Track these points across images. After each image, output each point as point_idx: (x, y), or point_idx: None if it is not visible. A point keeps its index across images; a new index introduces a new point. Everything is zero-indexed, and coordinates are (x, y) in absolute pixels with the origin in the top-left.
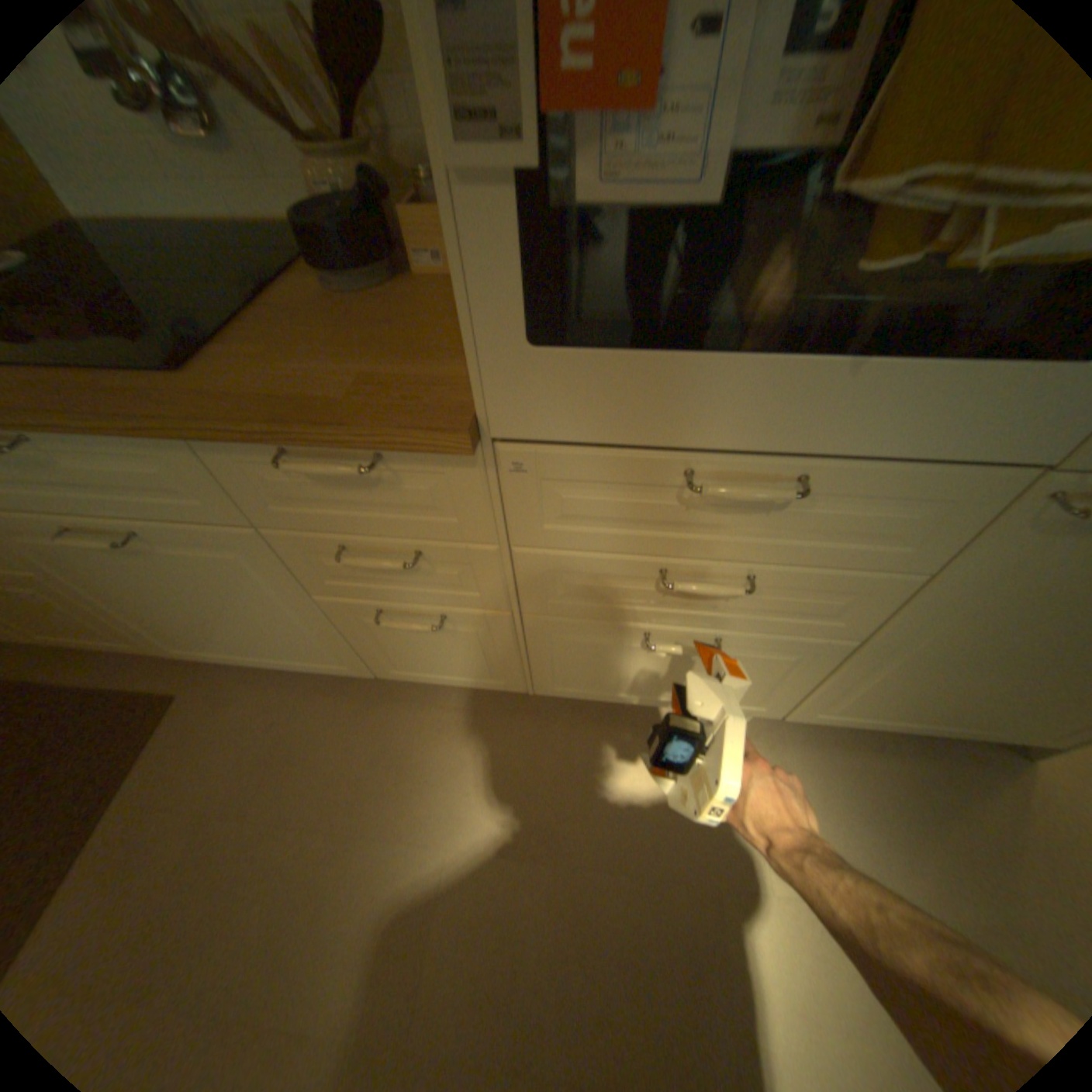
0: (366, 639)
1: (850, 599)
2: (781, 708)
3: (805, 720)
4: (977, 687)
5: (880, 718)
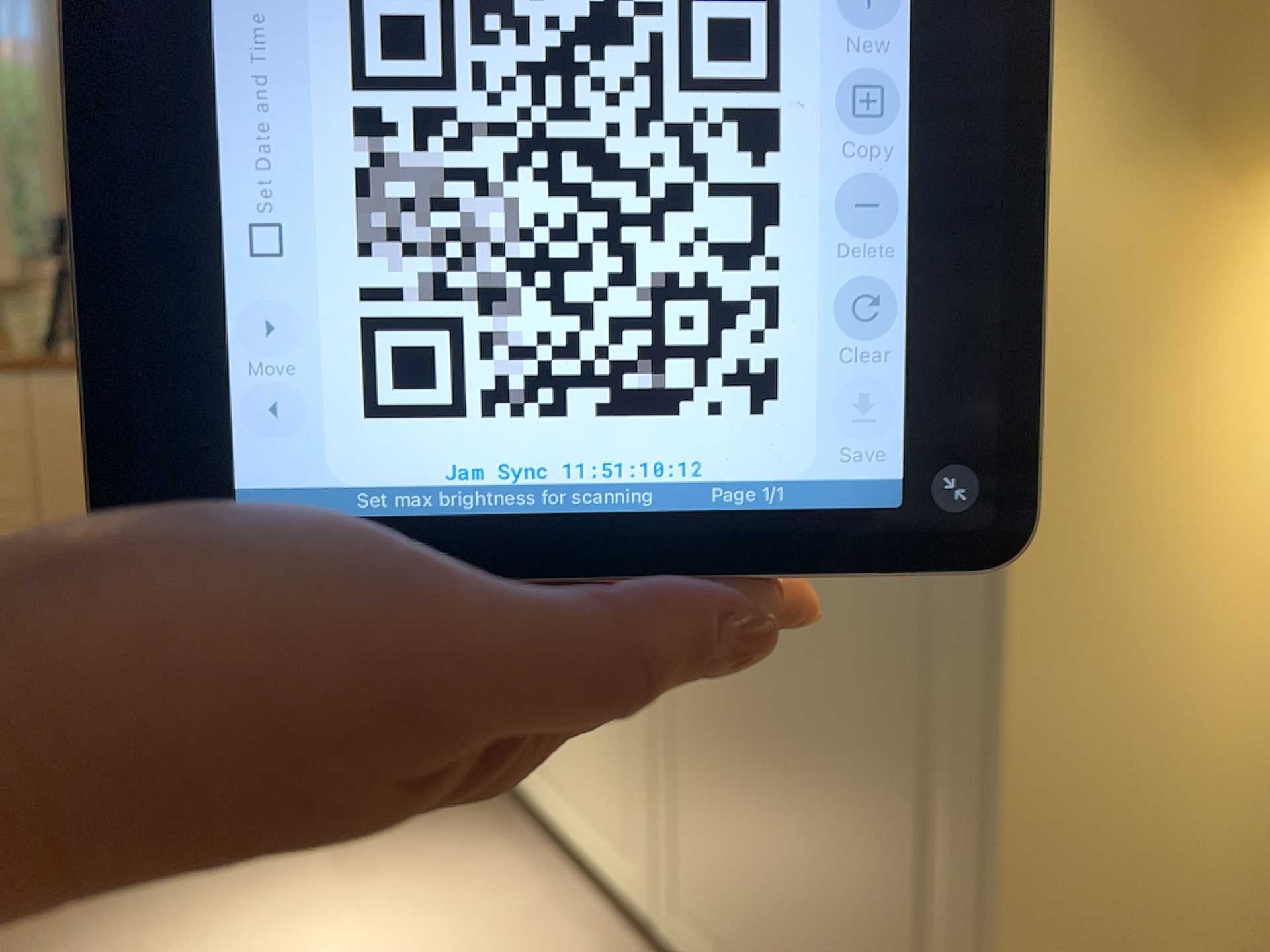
0: None
1: None
2: (652, 882)
3: (675, 941)
4: (765, 832)
5: None
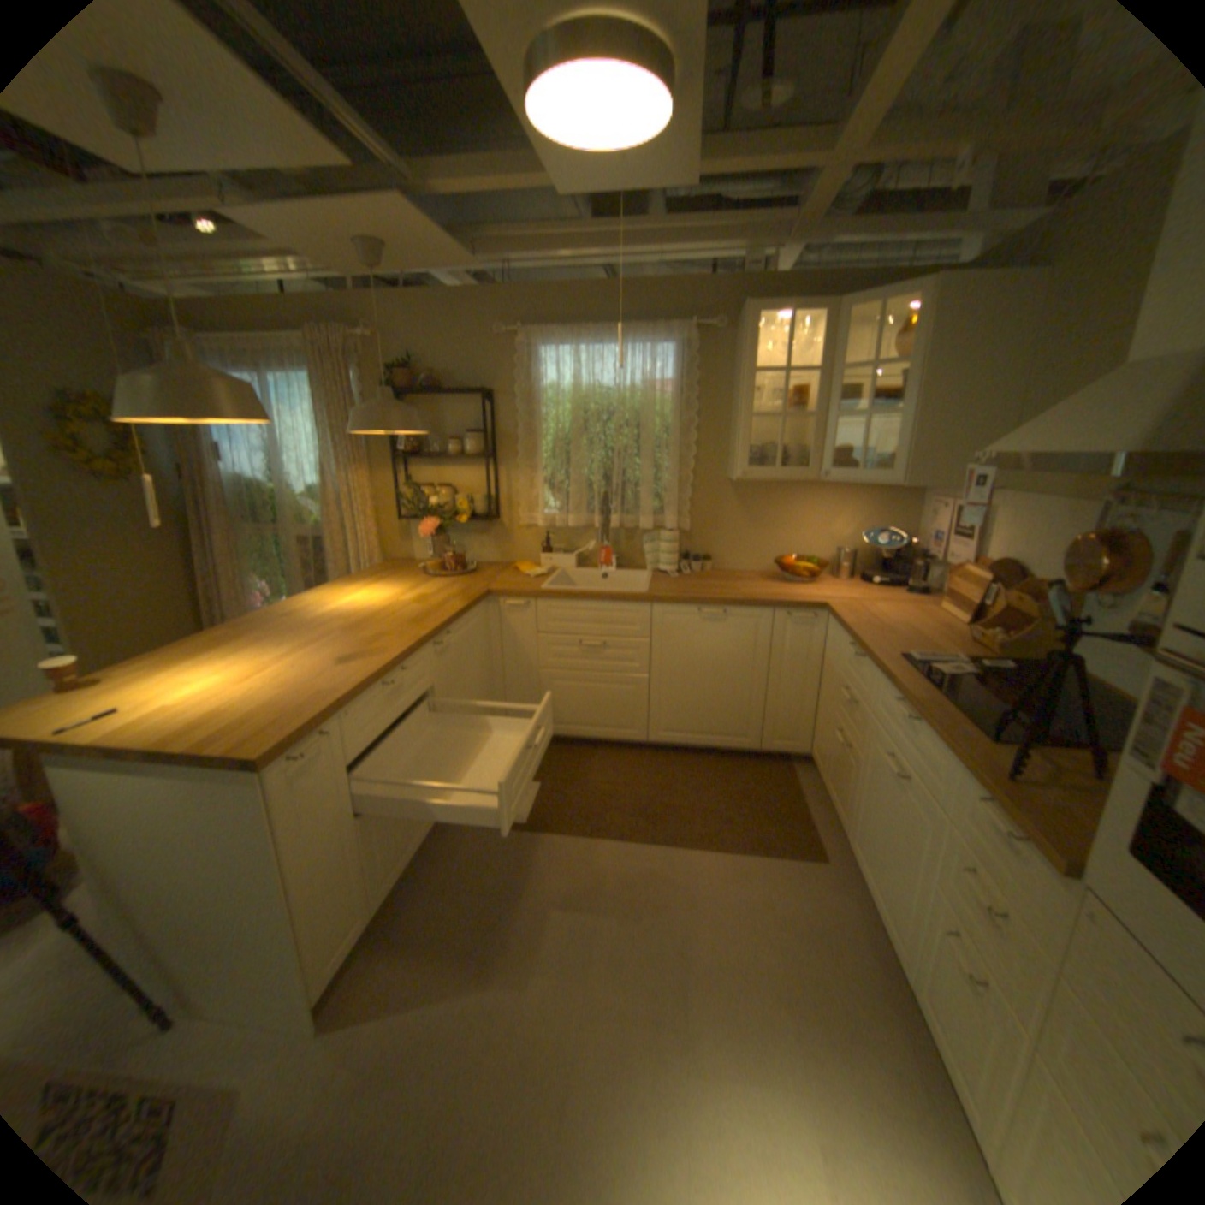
0: (934, 950)
1: None
2: None
3: None
4: None
5: None
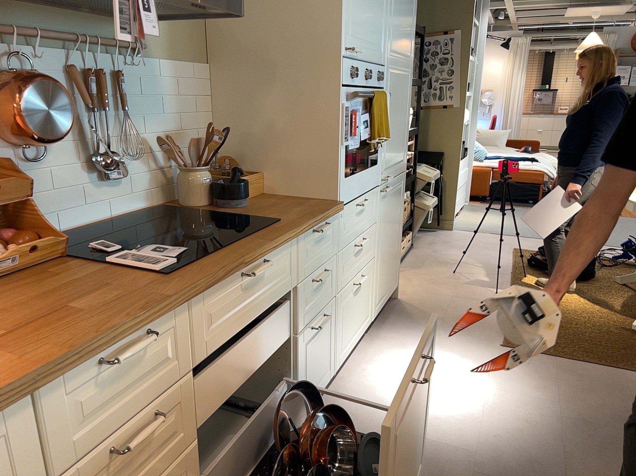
0: (302, 370)
1: (372, 238)
2: (371, 311)
3: (375, 314)
4: (387, 263)
5: (381, 297)
